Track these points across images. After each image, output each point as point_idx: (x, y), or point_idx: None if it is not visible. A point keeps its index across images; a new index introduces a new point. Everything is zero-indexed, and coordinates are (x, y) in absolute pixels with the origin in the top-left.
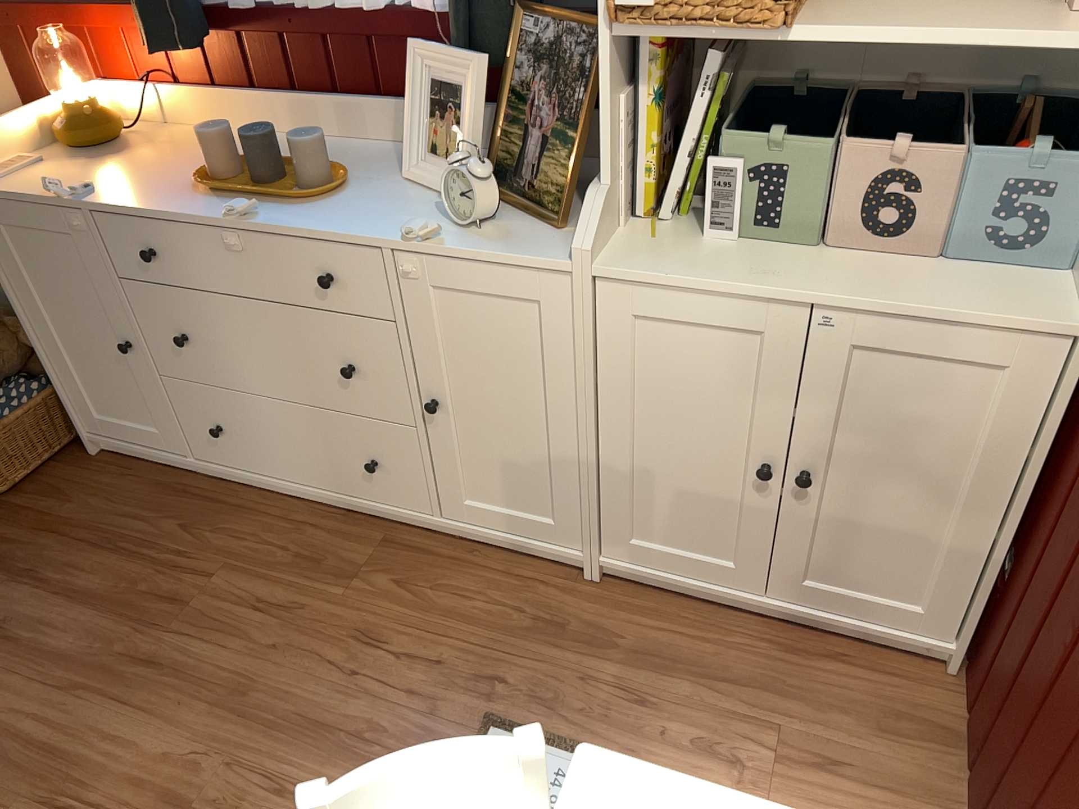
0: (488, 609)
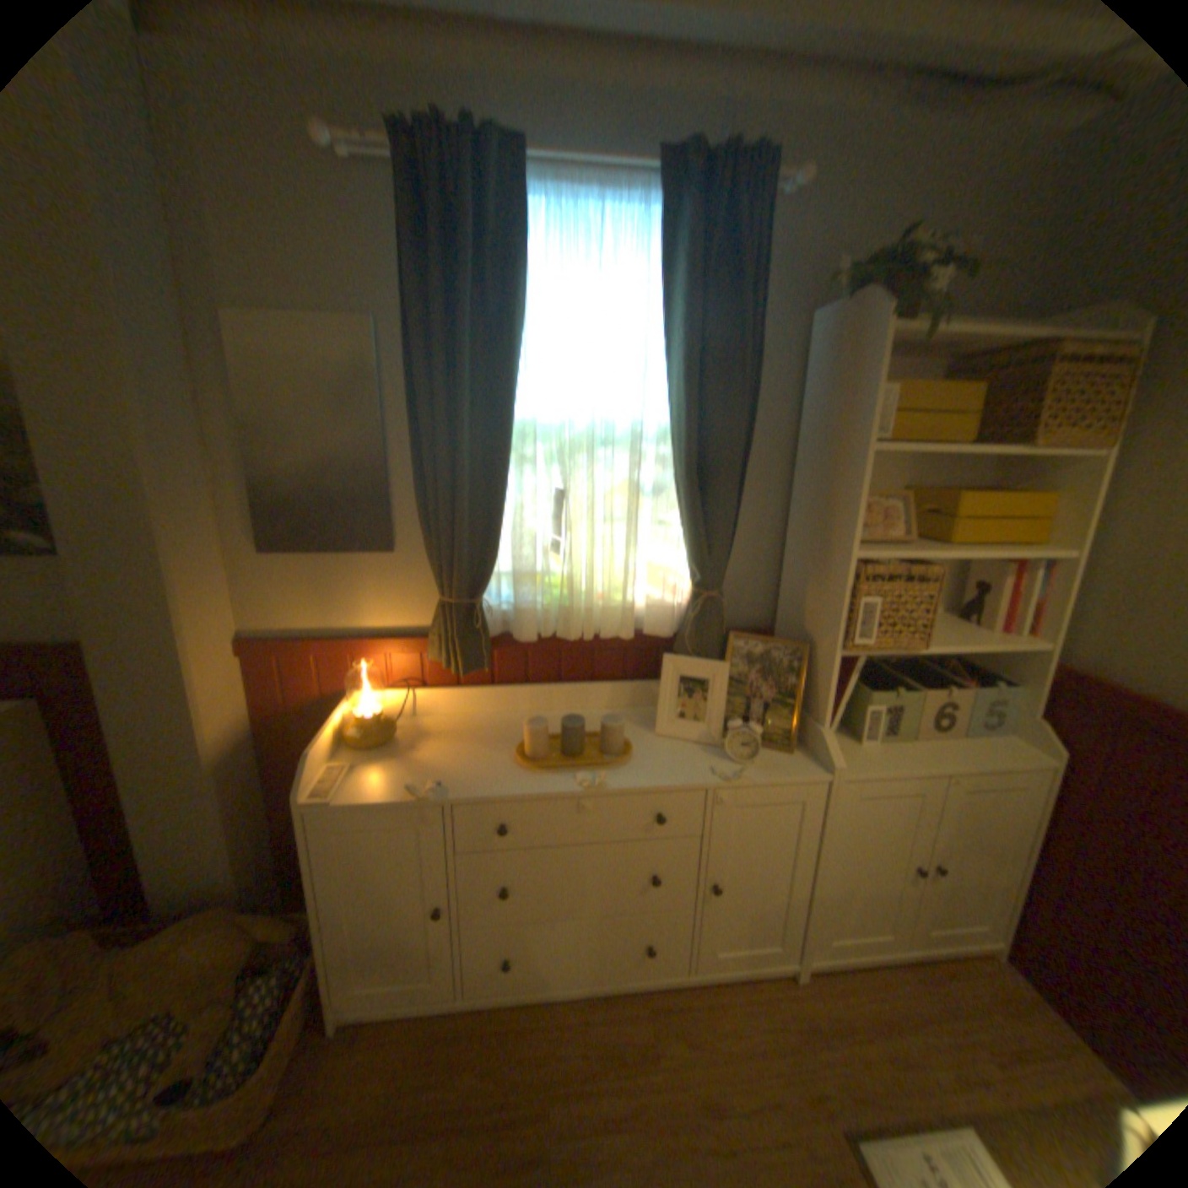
0: (769, 1045)
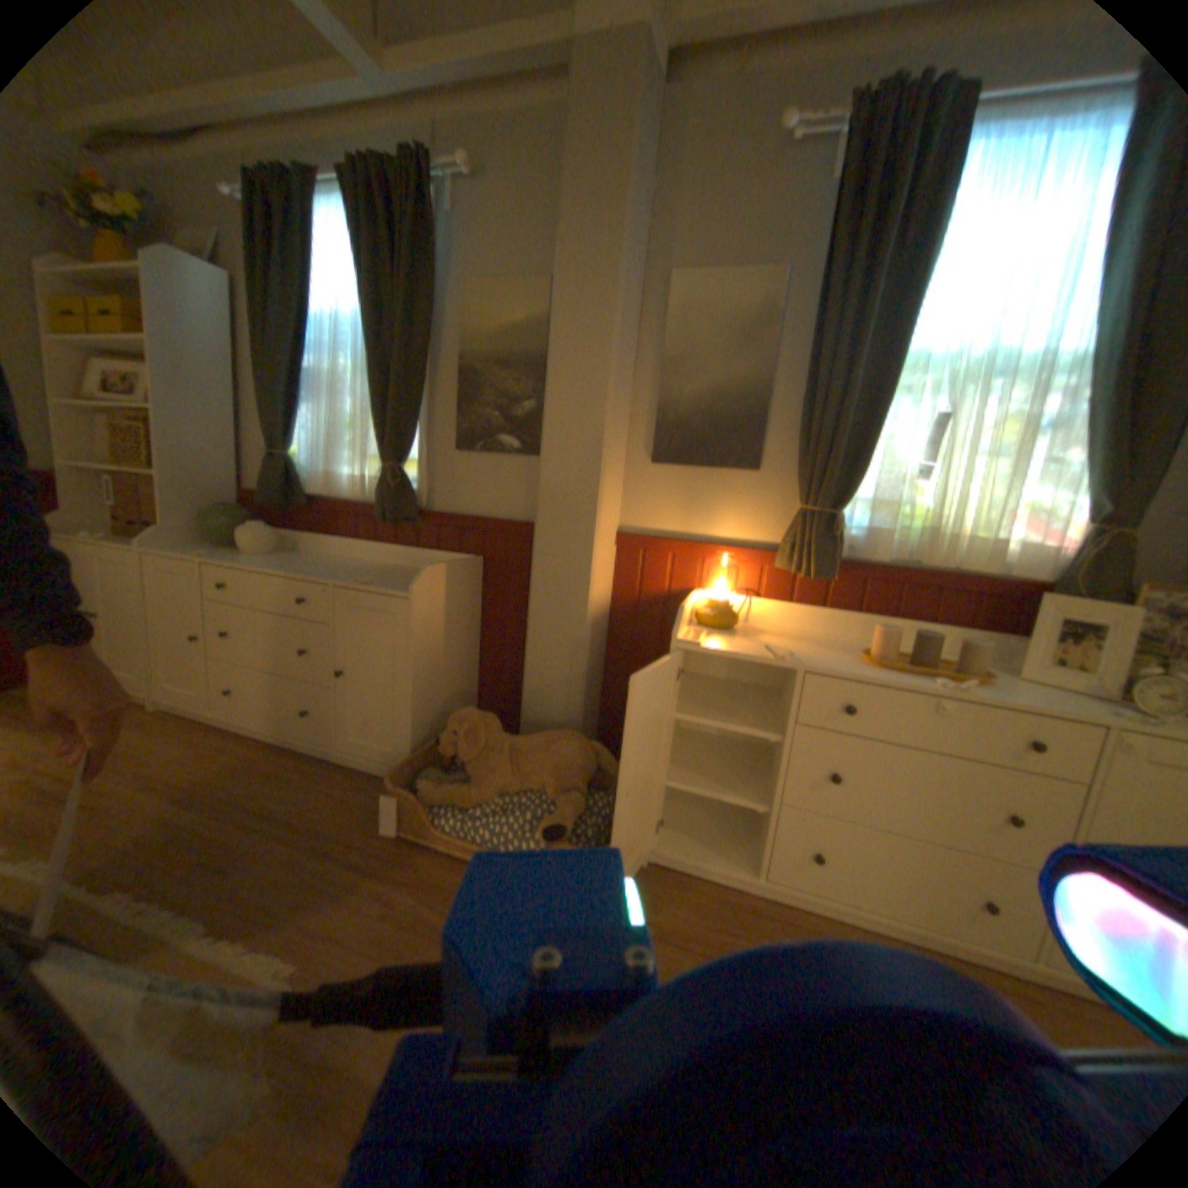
0: None
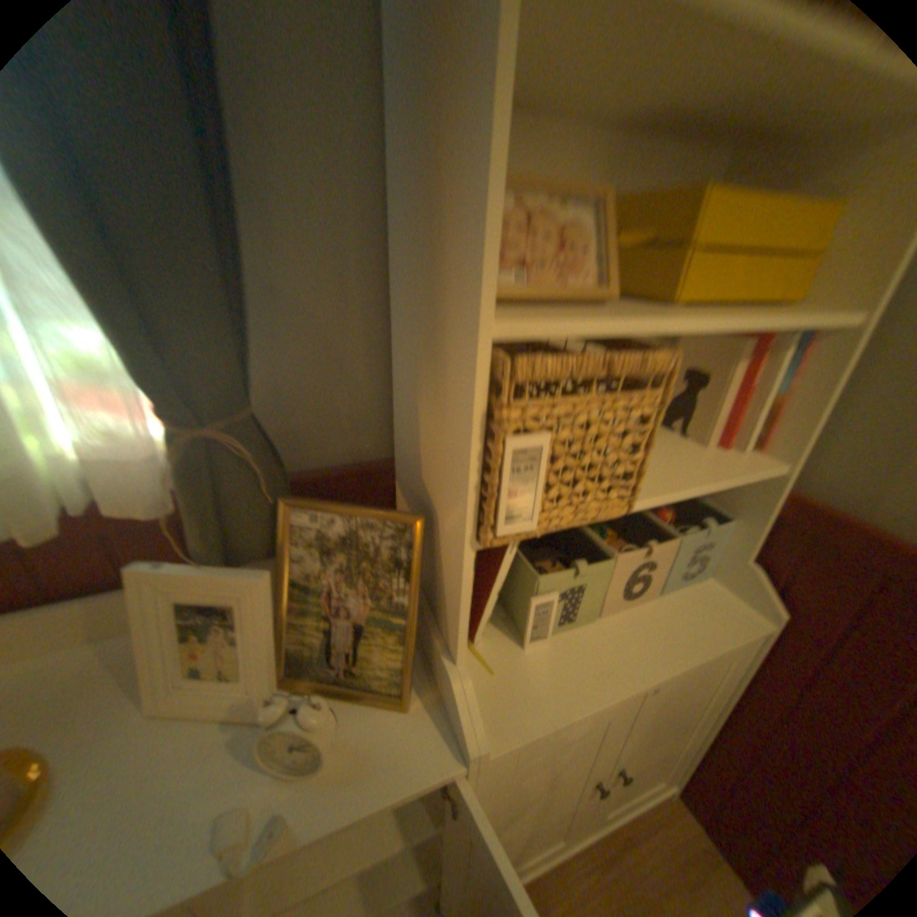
0: None
